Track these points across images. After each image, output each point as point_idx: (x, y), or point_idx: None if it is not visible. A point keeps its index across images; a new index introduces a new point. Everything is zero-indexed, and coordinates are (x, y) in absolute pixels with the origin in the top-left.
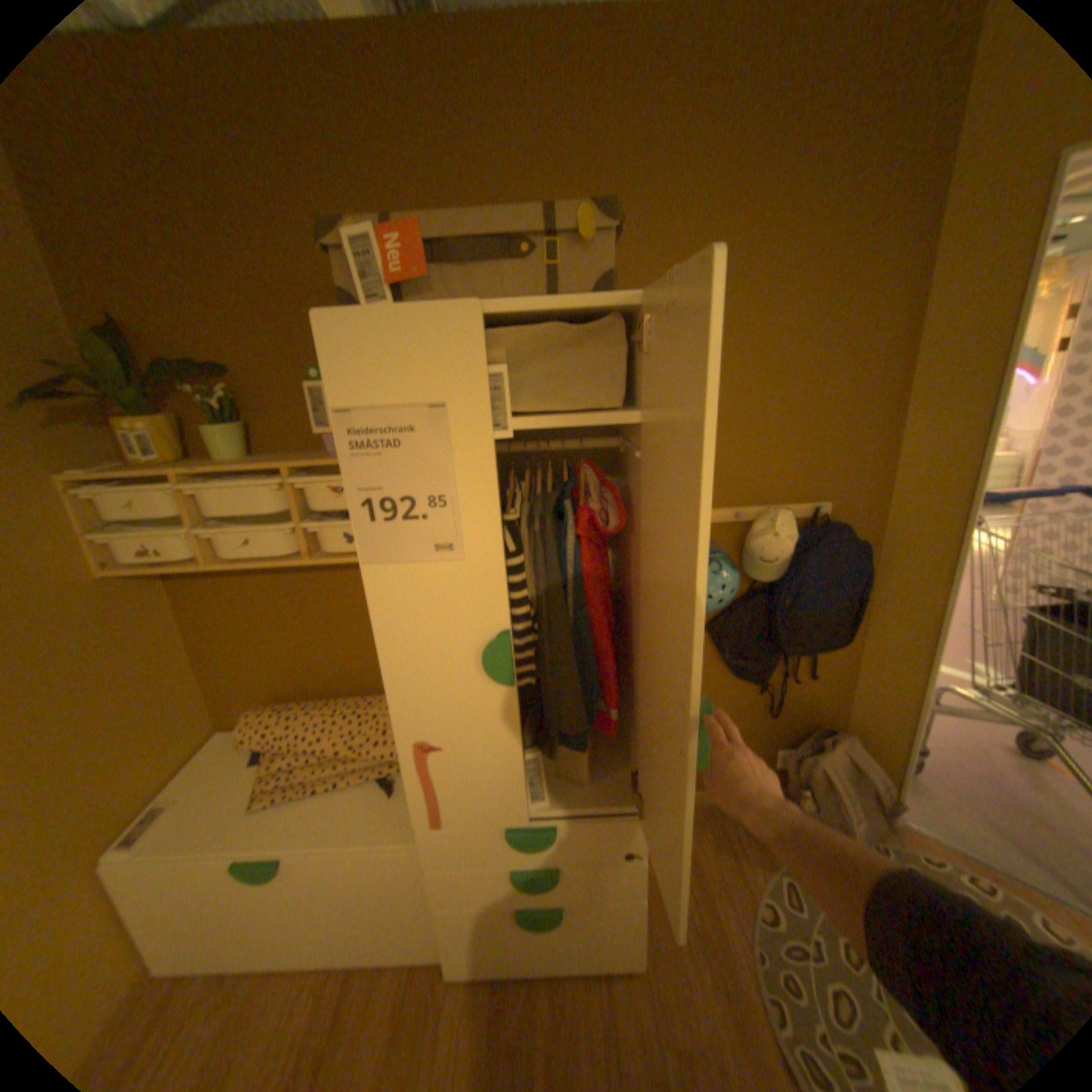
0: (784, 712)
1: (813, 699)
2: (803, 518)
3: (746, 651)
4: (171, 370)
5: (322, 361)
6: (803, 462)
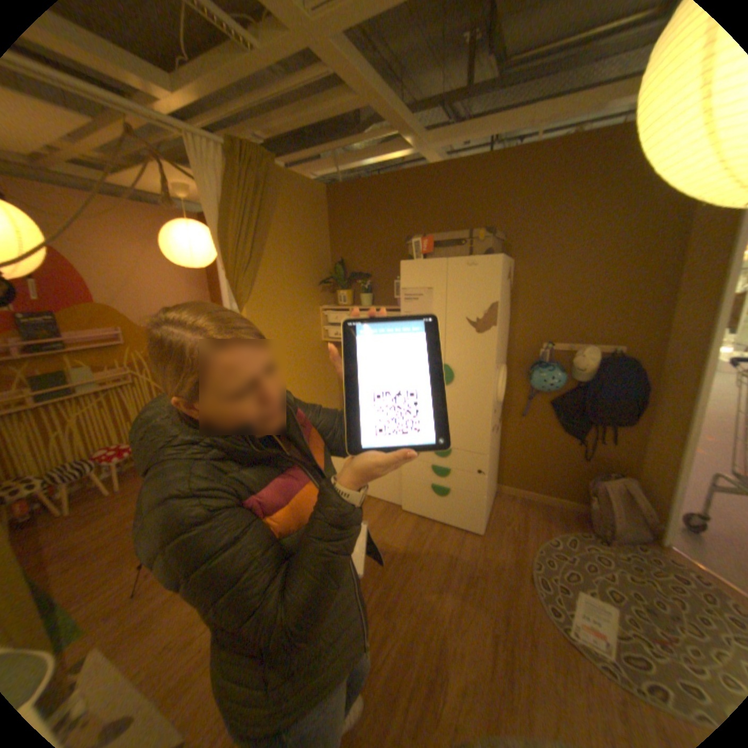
0: (596, 461)
1: (615, 458)
2: (609, 354)
3: (573, 420)
4: (355, 276)
5: (401, 275)
6: (610, 325)
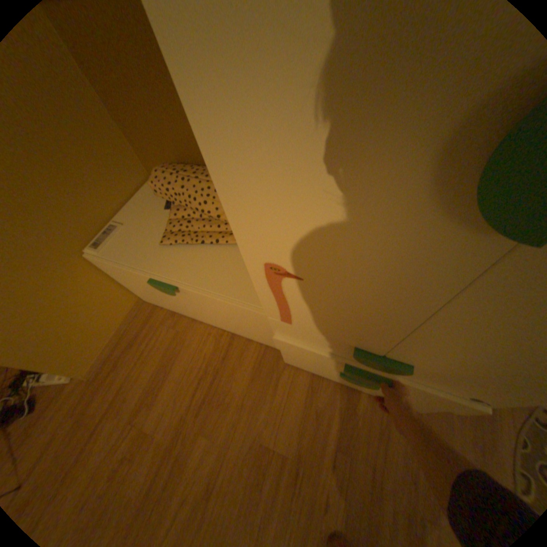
0: None
1: None
2: None
3: None
4: None
5: None
6: None
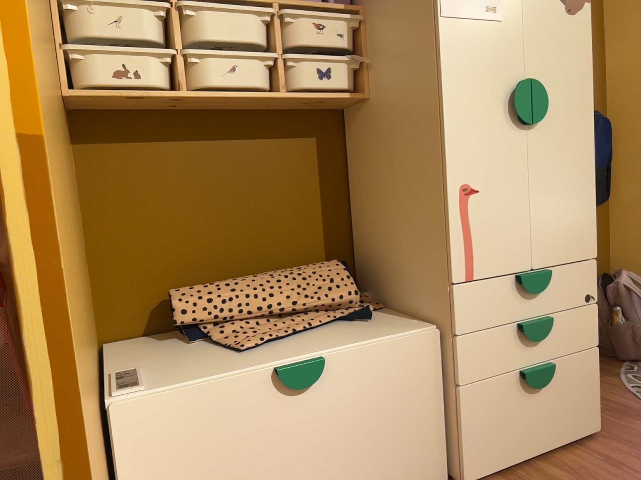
0: None
1: None
2: None
3: None
4: None
5: None
6: None
